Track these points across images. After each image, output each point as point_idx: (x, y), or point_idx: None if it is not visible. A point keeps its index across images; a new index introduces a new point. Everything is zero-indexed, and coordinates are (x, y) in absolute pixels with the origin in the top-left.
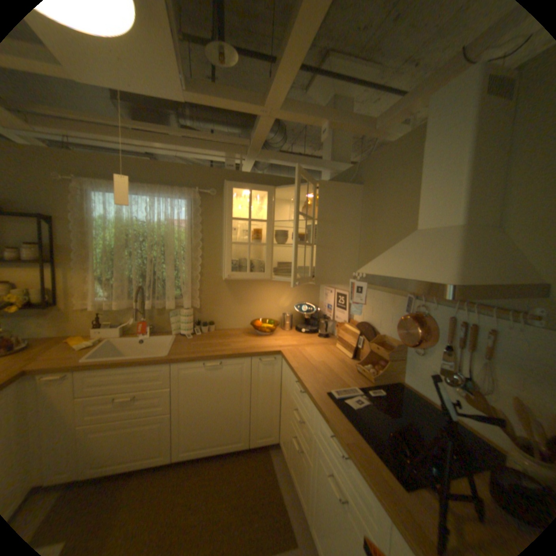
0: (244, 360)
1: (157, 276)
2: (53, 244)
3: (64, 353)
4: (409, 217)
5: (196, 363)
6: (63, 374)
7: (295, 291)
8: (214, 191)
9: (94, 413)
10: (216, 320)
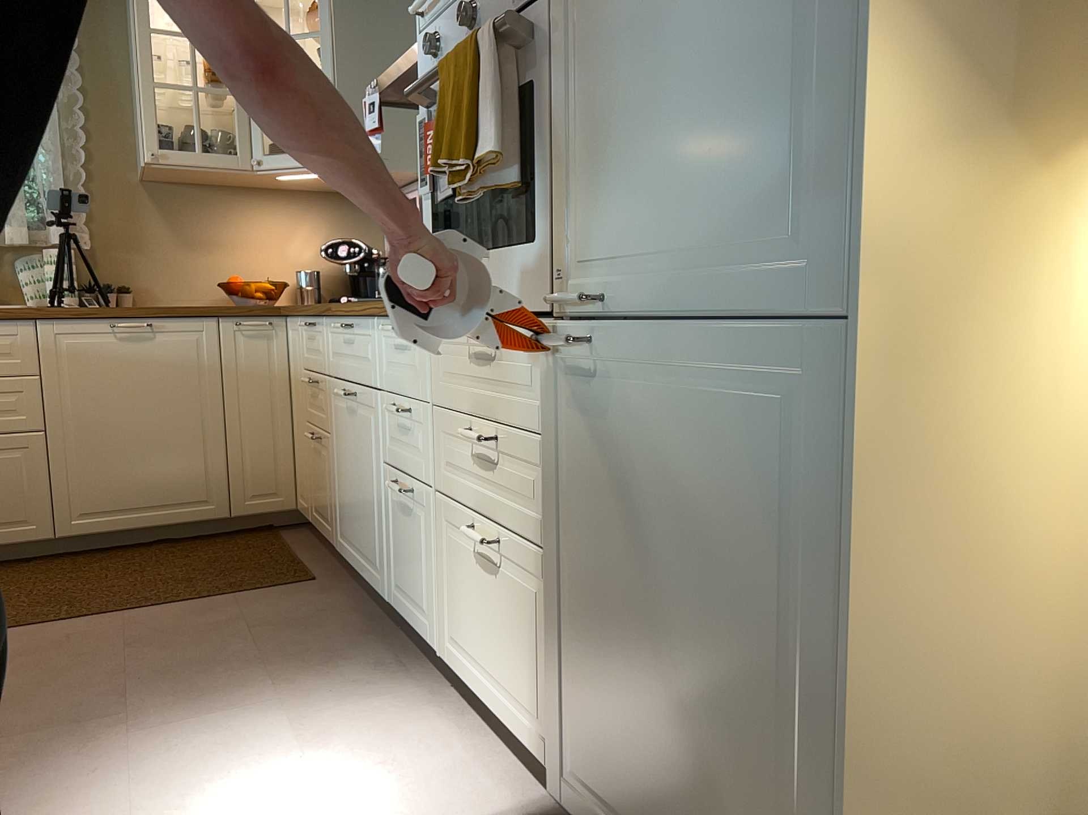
0: (202, 322)
1: None
2: None
3: None
4: None
5: (95, 324)
6: None
7: (323, 223)
8: None
9: None
10: (136, 286)
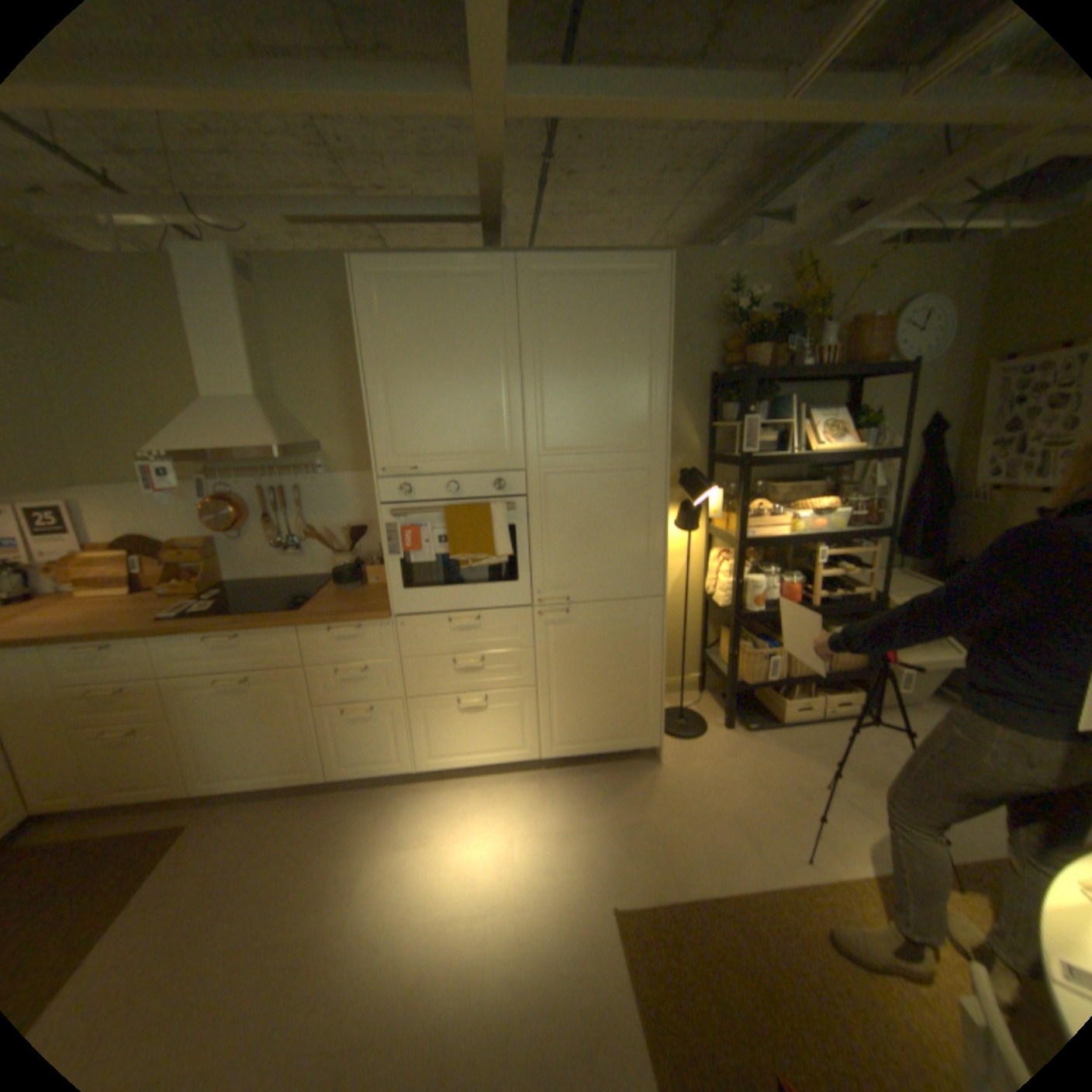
0: None
1: None
2: None
3: None
4: (157, 377)
5: None
6: None
7: None
8: None
9: None
10: None
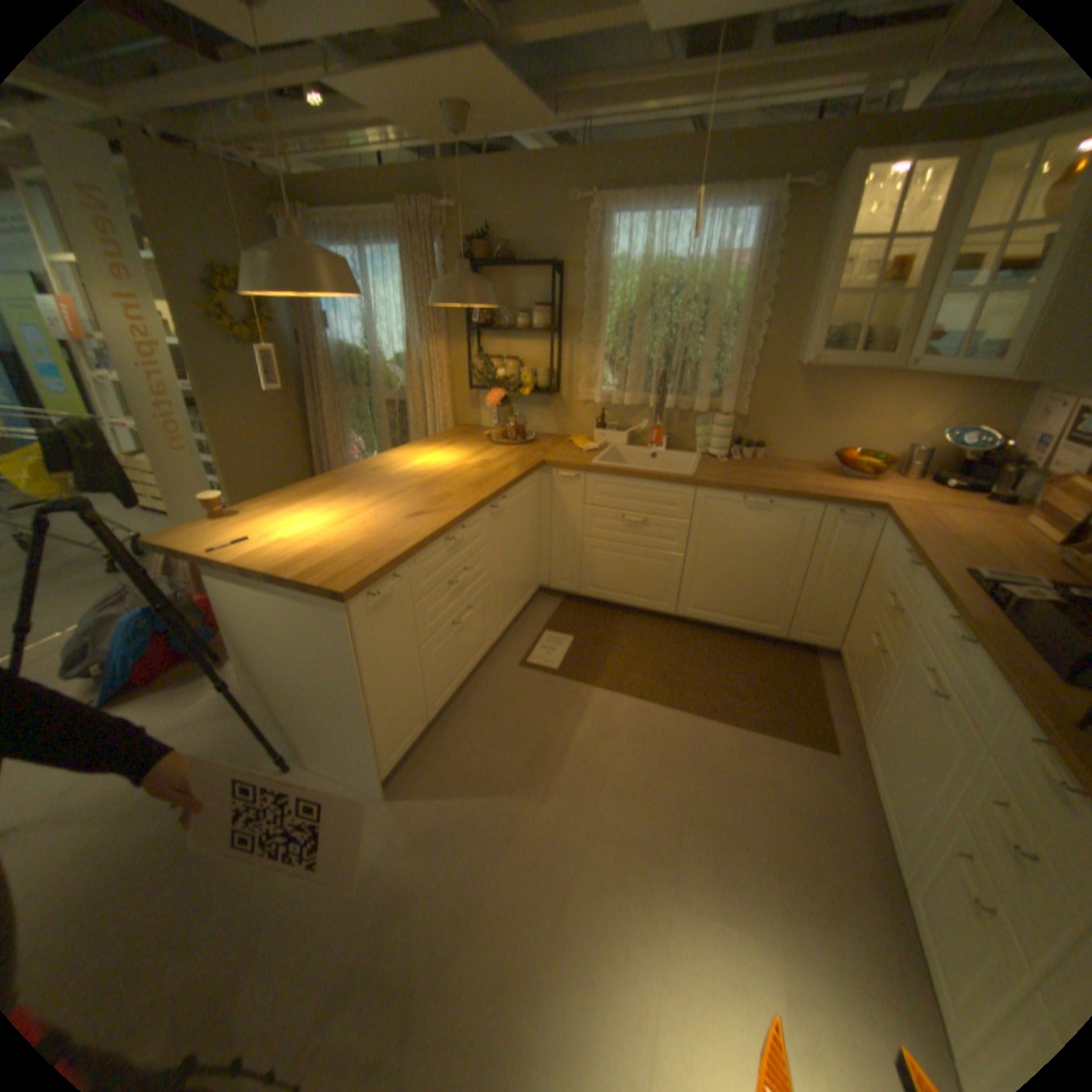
0: (812, 506)
1: (688, 357)
2: (561, 307)
3: (573, 453)
4: None
5: (733, 495)
6: (576, 474)
7: (958, 400)
8: (822, 178)
9: (601, 527)
10: (770, 442)
